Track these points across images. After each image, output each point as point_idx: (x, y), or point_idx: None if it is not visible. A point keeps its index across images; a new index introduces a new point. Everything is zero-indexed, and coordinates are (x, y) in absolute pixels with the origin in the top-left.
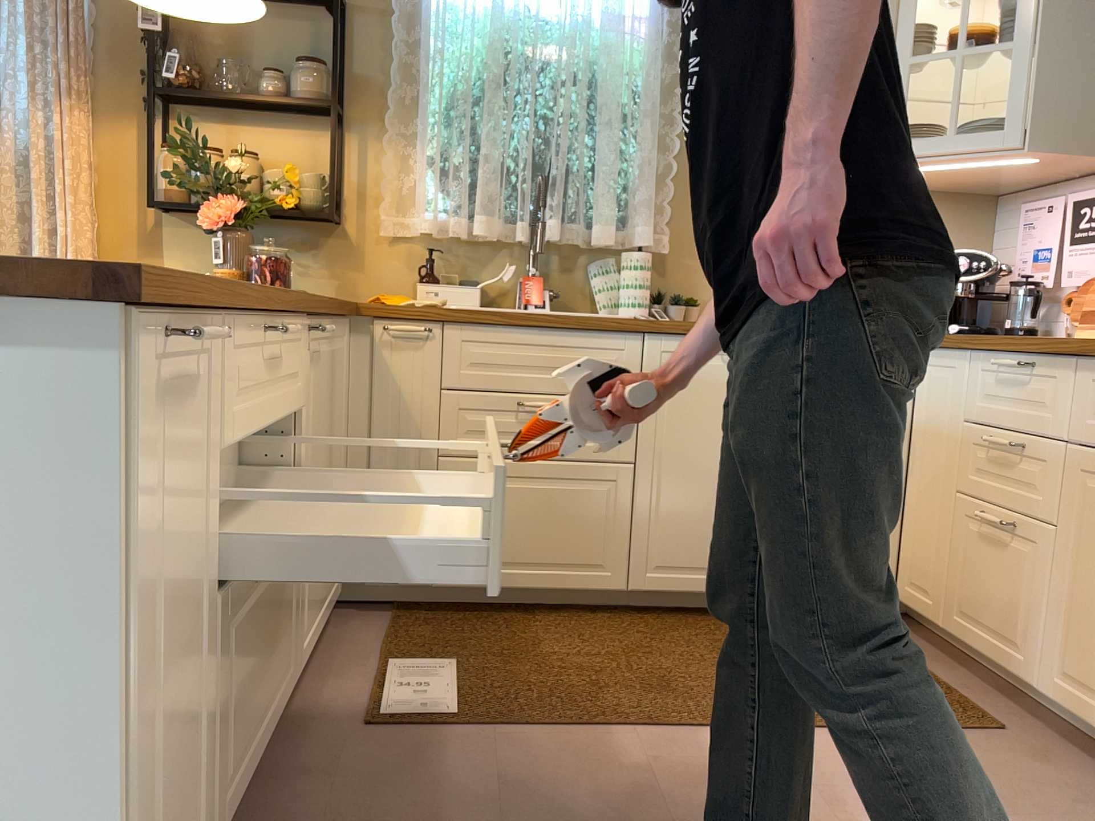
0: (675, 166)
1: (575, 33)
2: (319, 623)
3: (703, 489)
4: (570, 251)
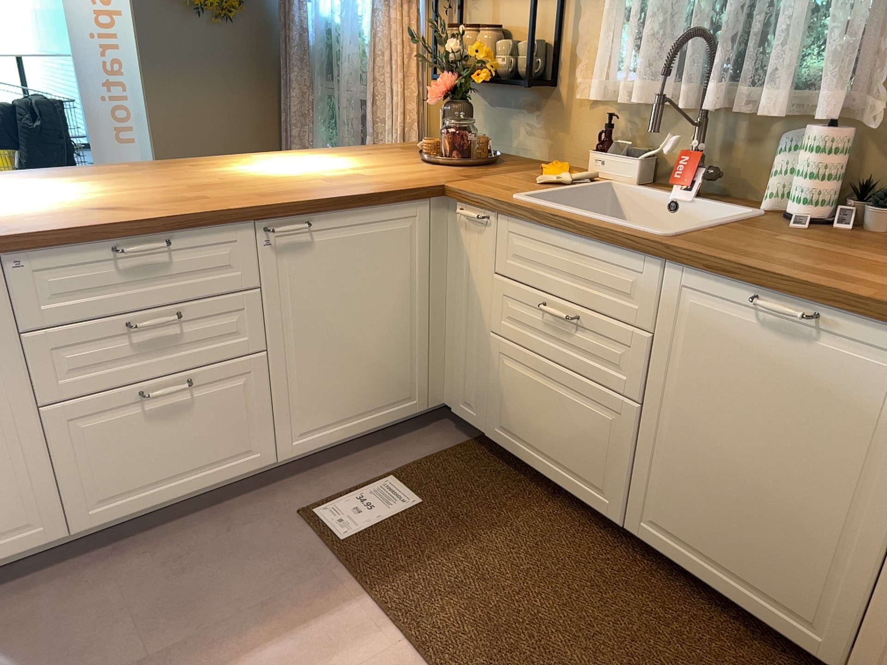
0: None
1: None
2: (350, 429)
3: (709, 466)
4: (758, 120)
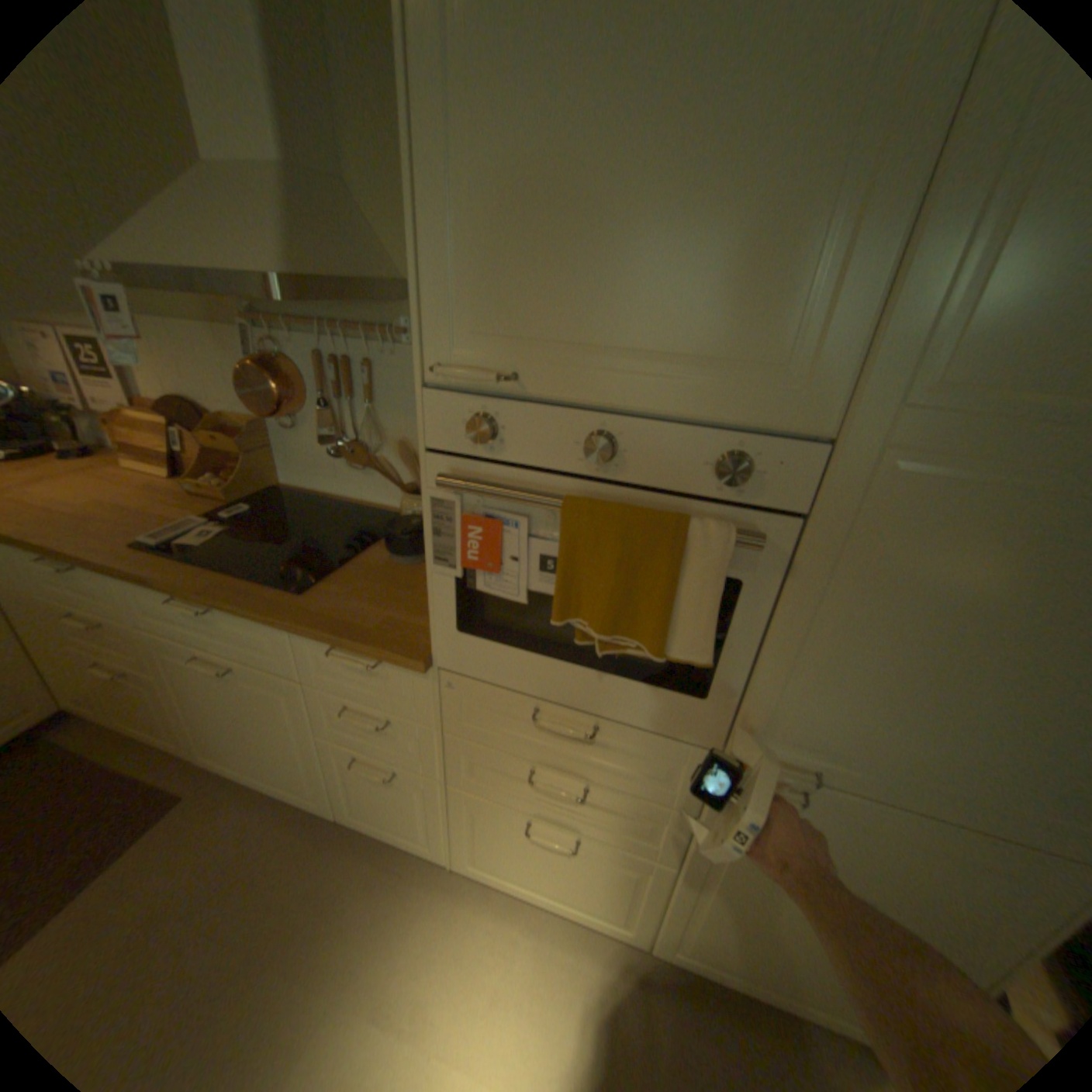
0: None
1: None
2: None
3: None
4: None
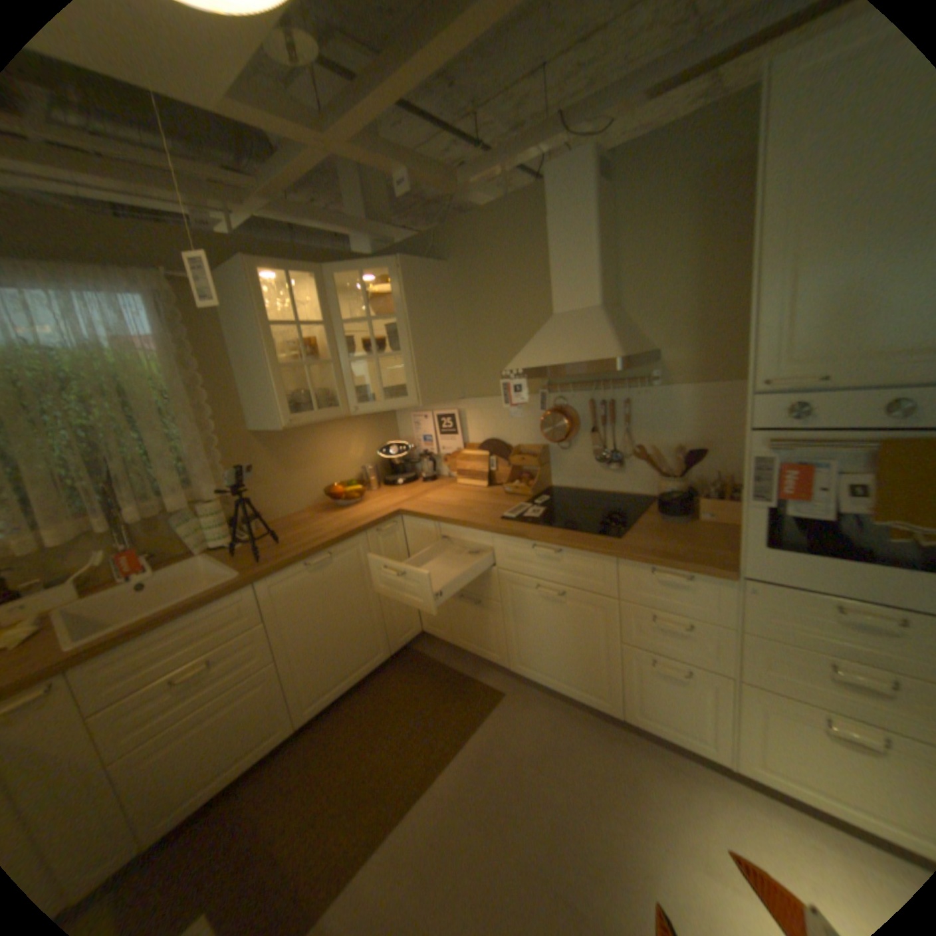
0: (213, 441)
1: (83, 357)
2: None
3: (318, 648)
4: (145, 519)
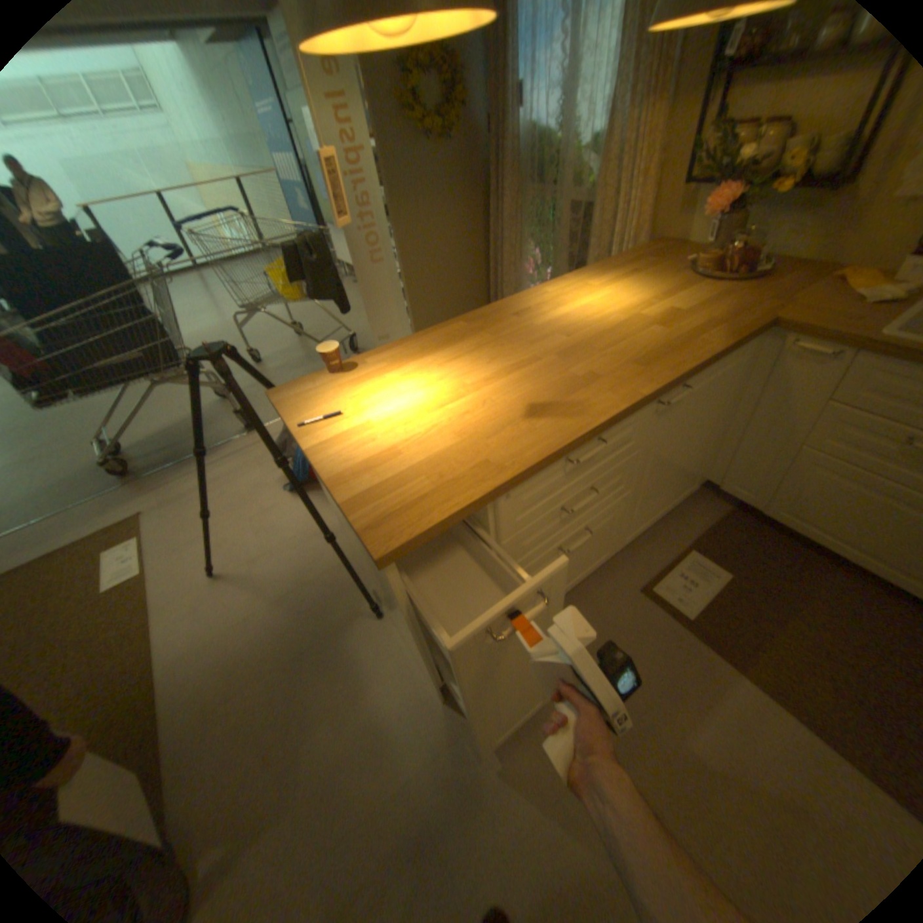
0: None
1: None
2: (657, 518)
3: None
4: None
